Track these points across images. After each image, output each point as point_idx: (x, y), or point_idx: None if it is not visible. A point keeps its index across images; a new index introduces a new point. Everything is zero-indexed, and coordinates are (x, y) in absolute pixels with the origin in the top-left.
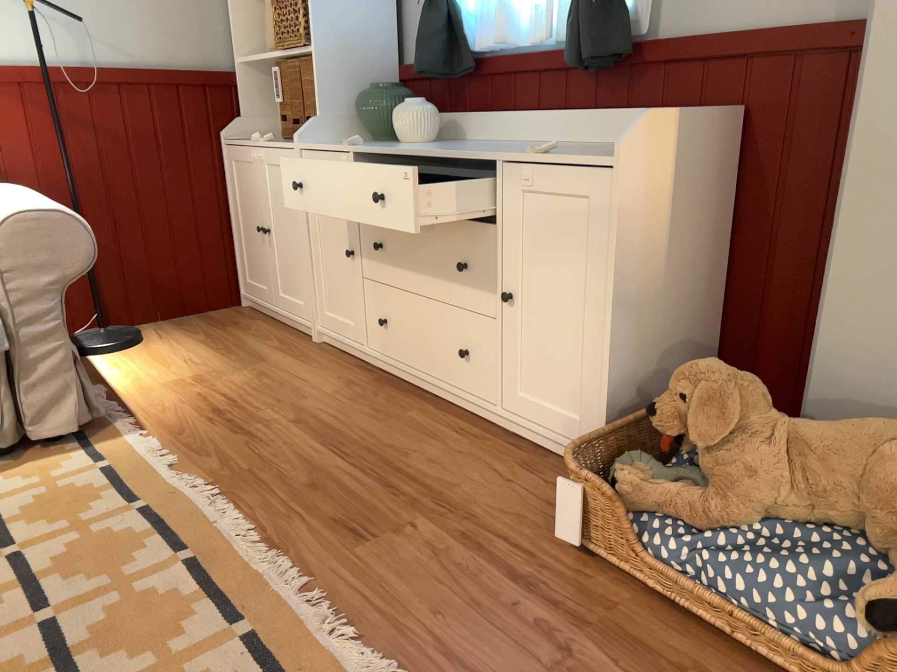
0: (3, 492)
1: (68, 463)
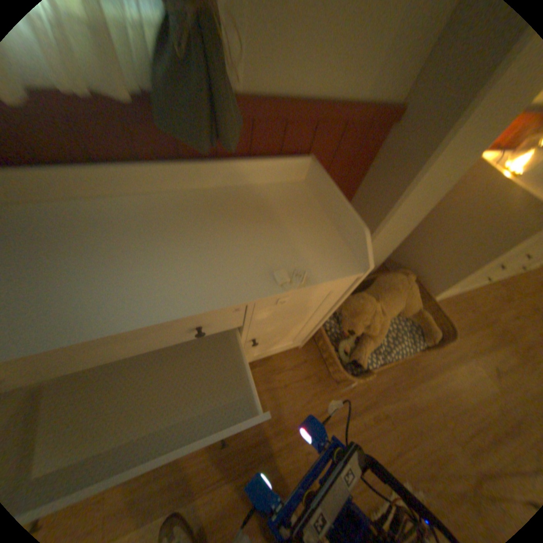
0: None
1: None
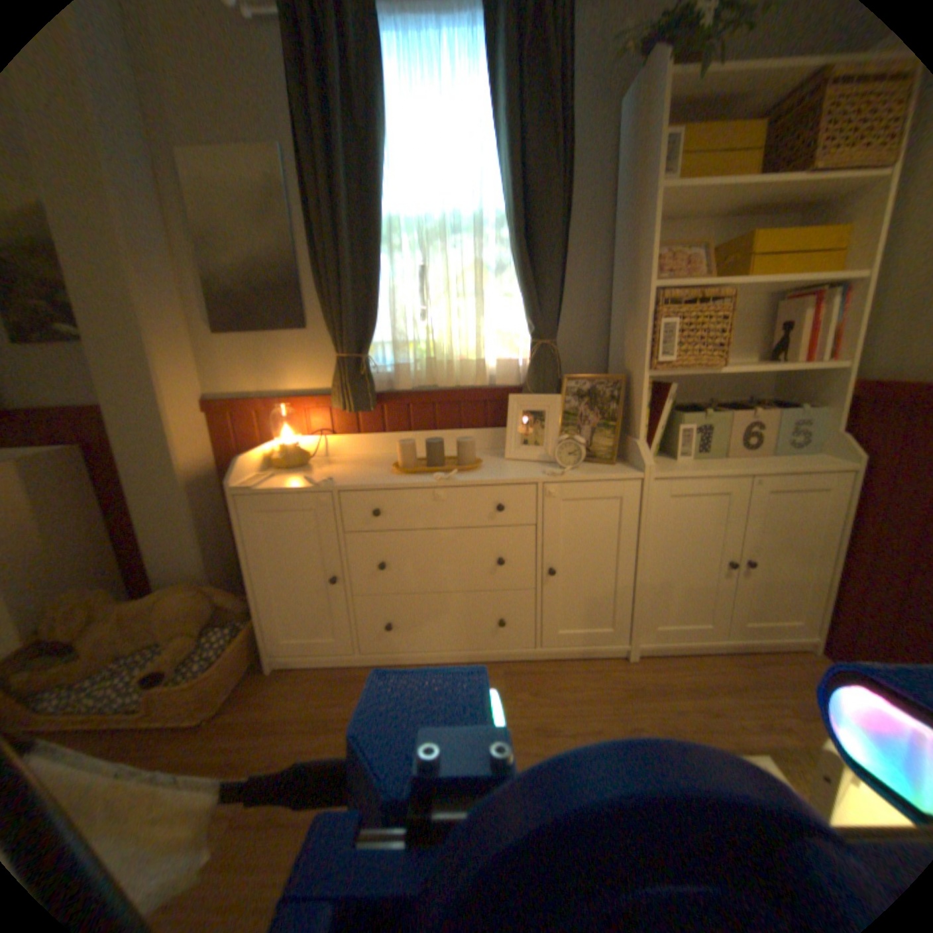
0: None
1: None
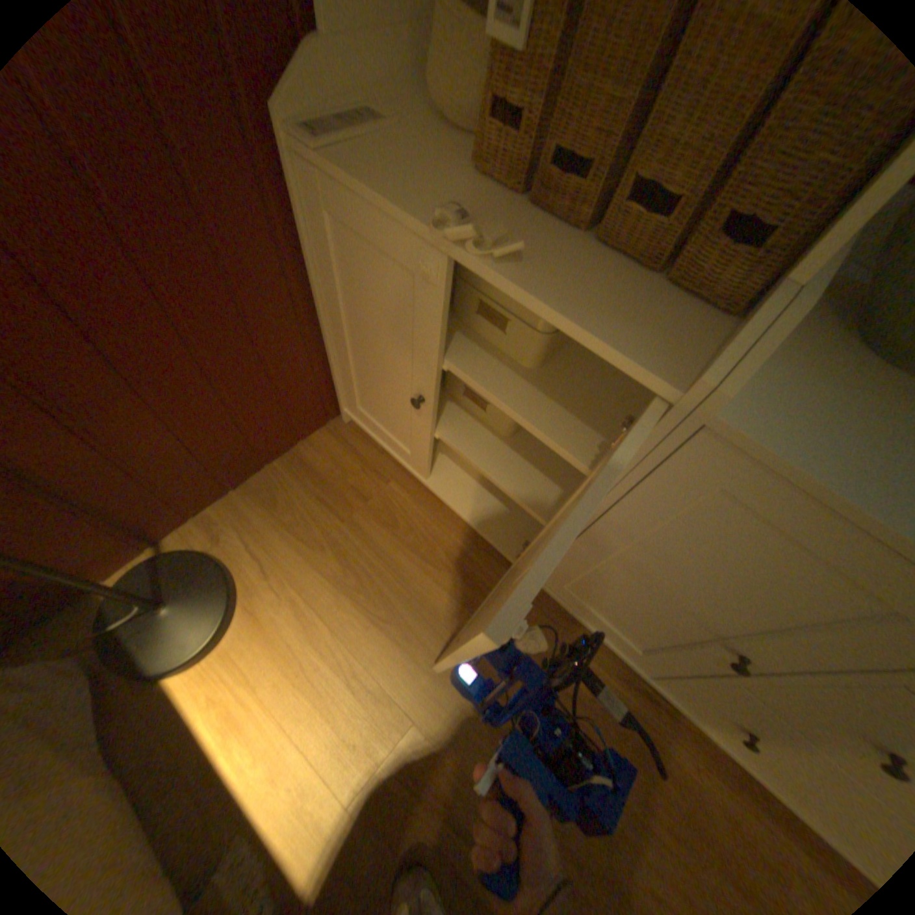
0: None
1: None
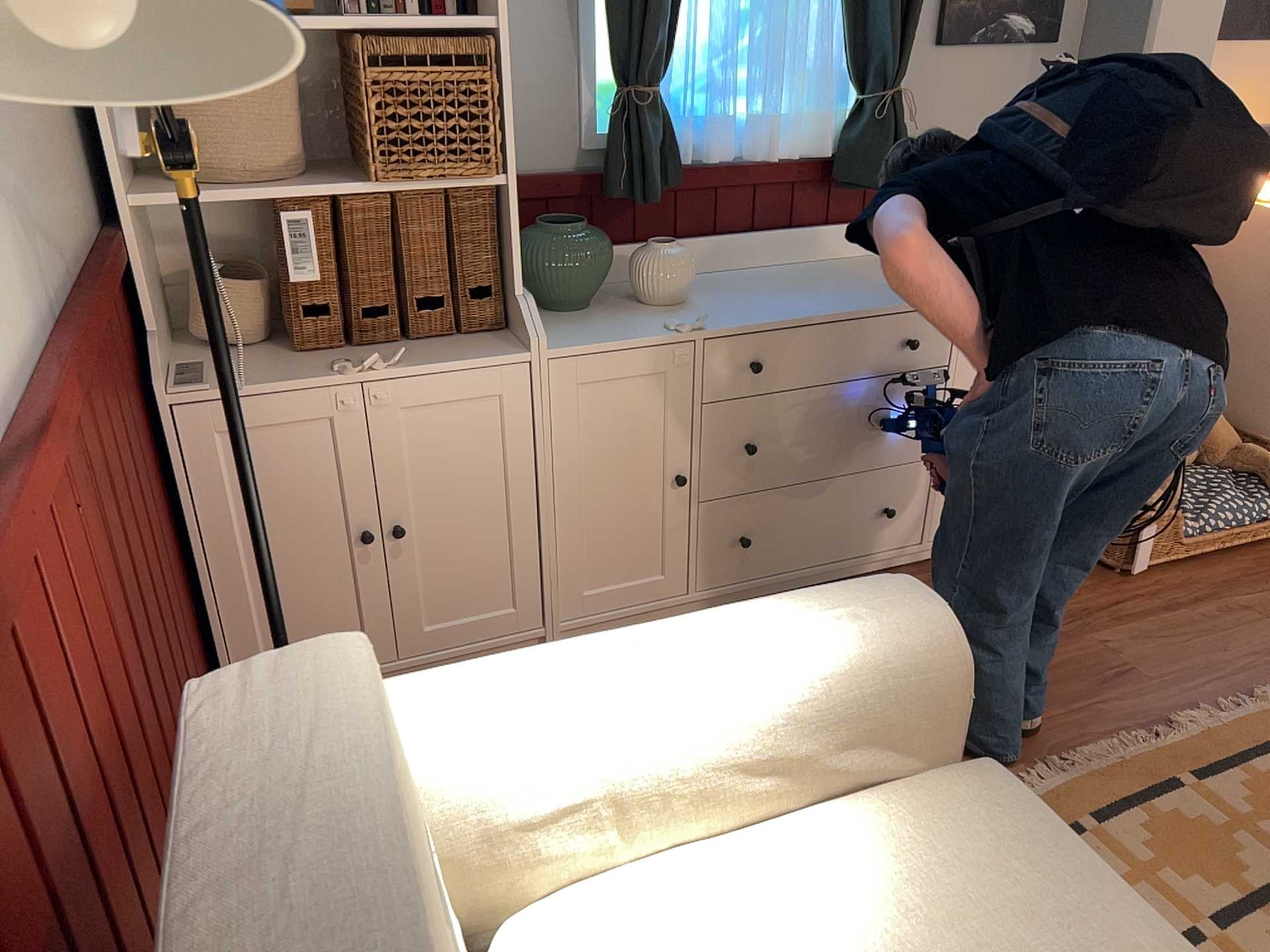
0: None
1: None
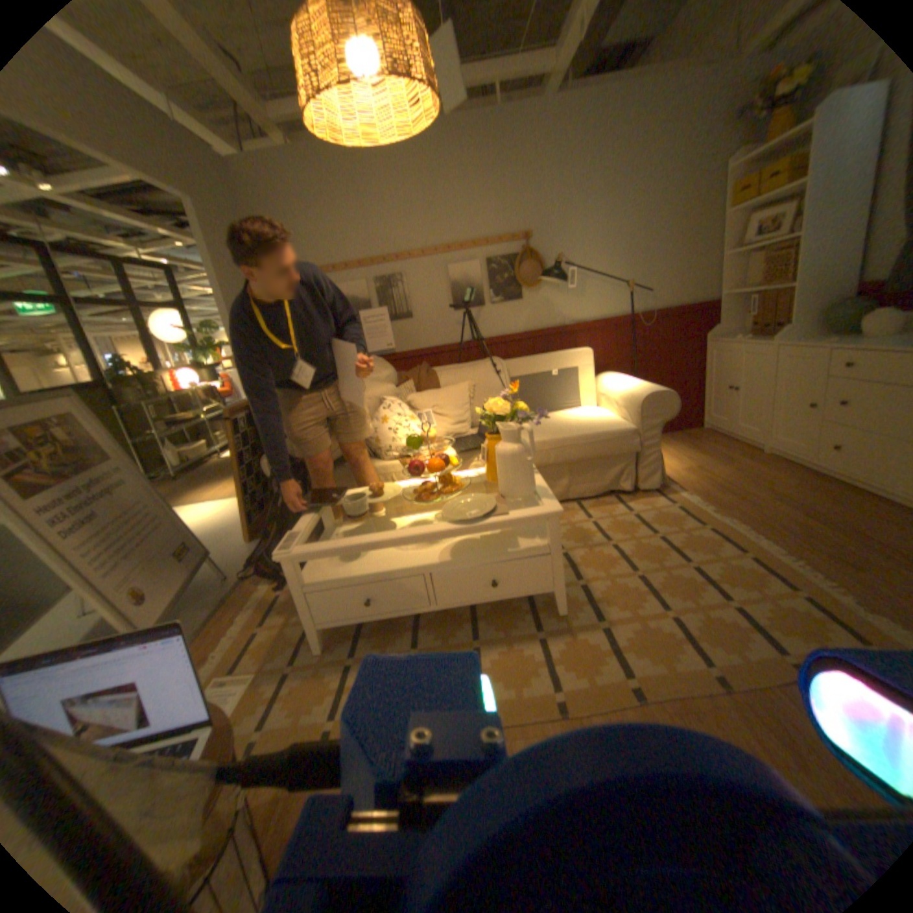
0: (637, 510)
1: (658, 502)
